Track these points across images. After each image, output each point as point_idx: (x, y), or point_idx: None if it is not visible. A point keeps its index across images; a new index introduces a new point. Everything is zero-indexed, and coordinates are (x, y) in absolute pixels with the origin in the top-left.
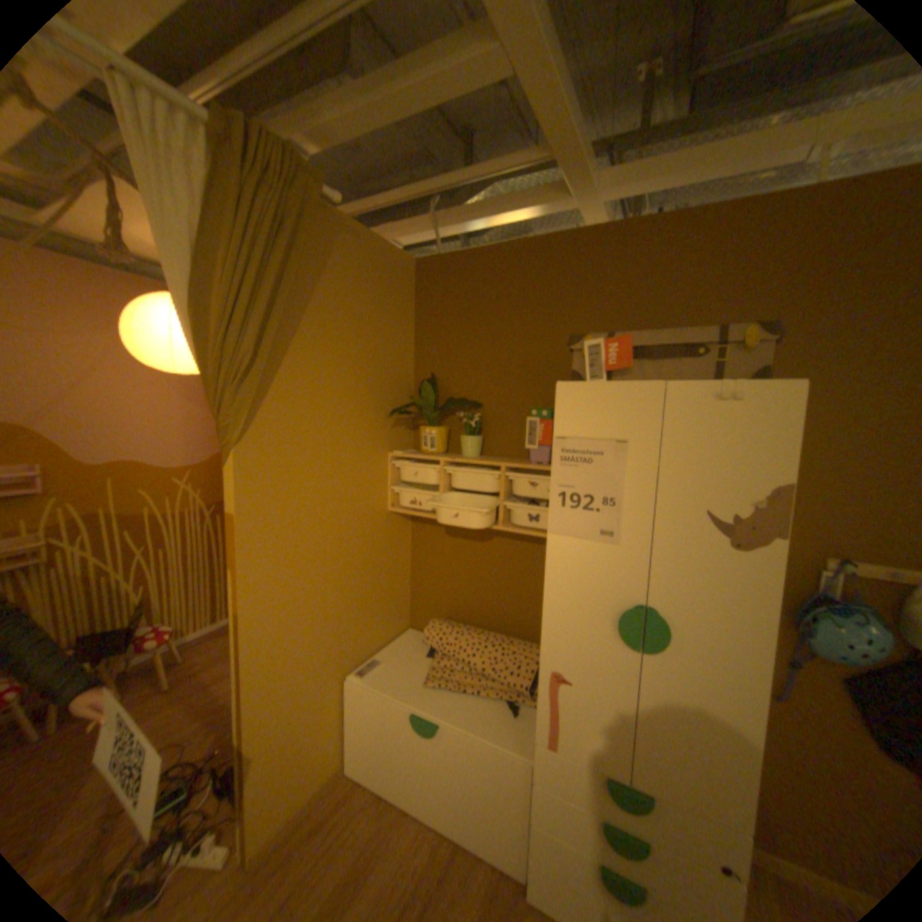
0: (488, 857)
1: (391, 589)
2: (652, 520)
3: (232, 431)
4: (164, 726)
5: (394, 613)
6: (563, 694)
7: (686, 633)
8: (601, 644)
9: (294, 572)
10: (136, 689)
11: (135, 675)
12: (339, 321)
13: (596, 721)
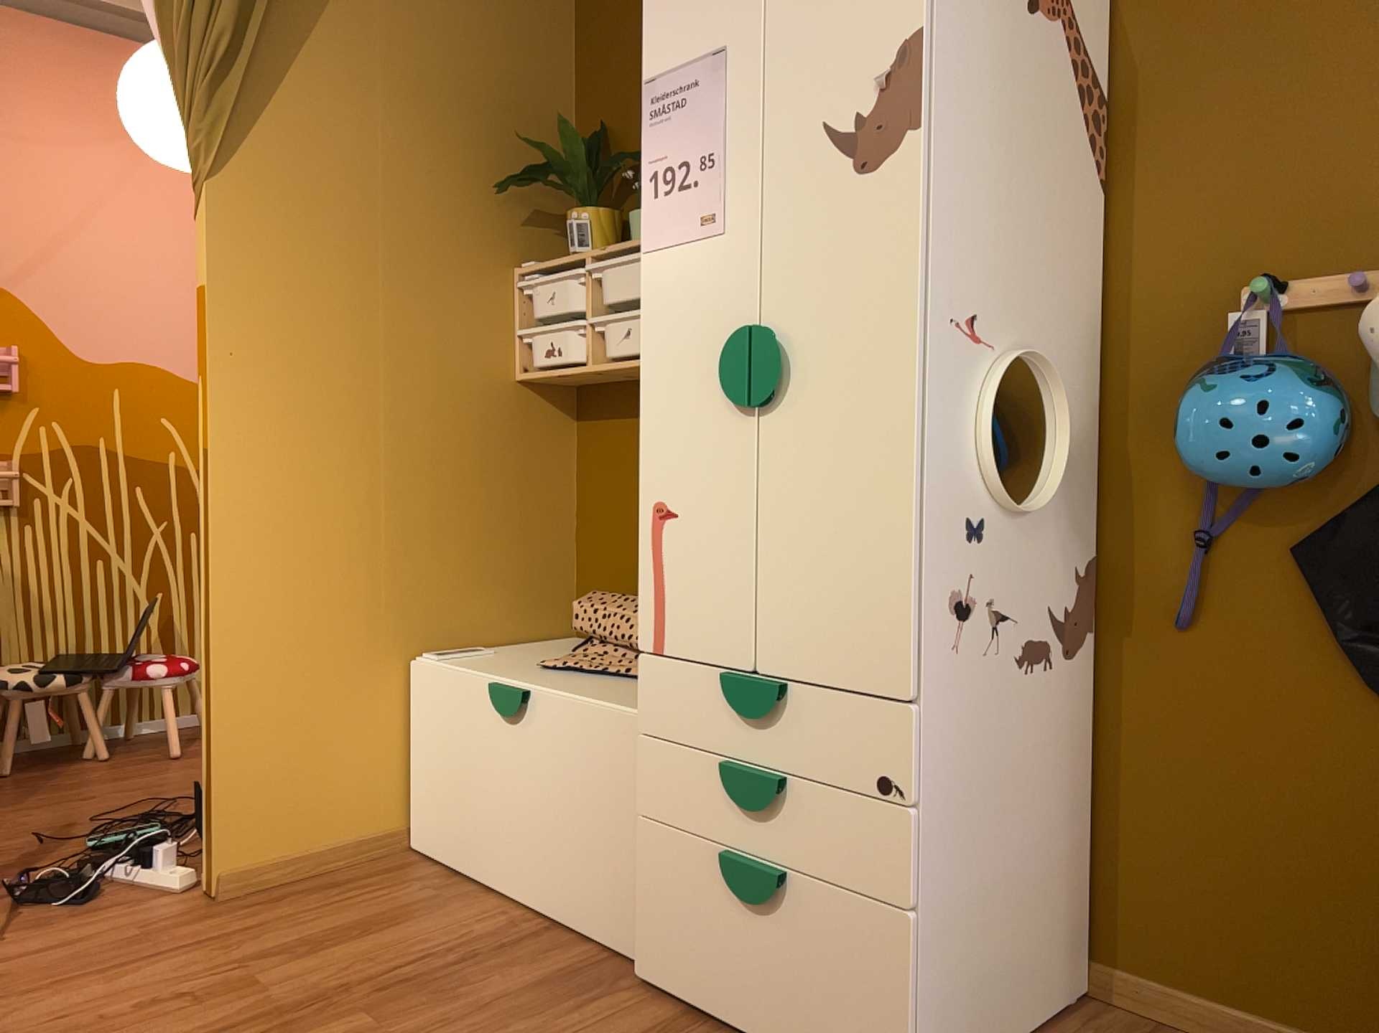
0: (596, 930)
1: (524, 536)
2: (759, 169)
3: (208, 157)
4: (159, 783)
5: (533, 590)
6: (667, 537)
7: (809, 350)
8: (709, 421)
9: (310, 416)
10: (134, 751)
11: (139, 740)
12: (406, 18)
13: (708, 568)
